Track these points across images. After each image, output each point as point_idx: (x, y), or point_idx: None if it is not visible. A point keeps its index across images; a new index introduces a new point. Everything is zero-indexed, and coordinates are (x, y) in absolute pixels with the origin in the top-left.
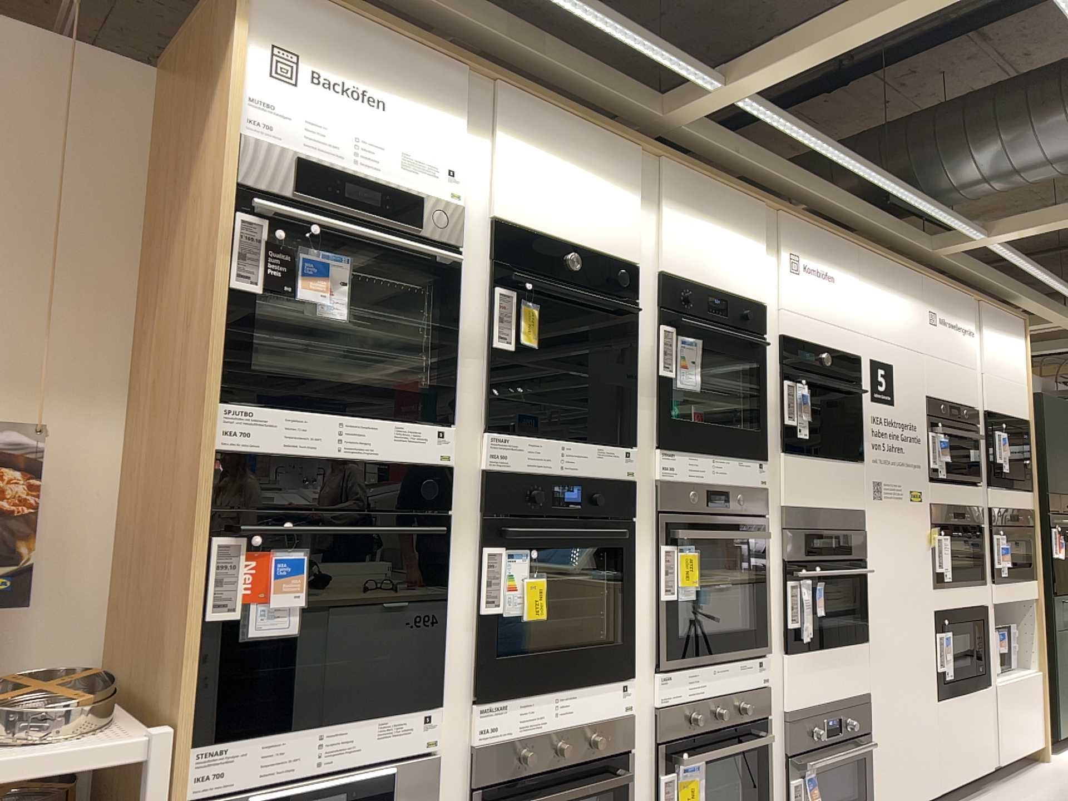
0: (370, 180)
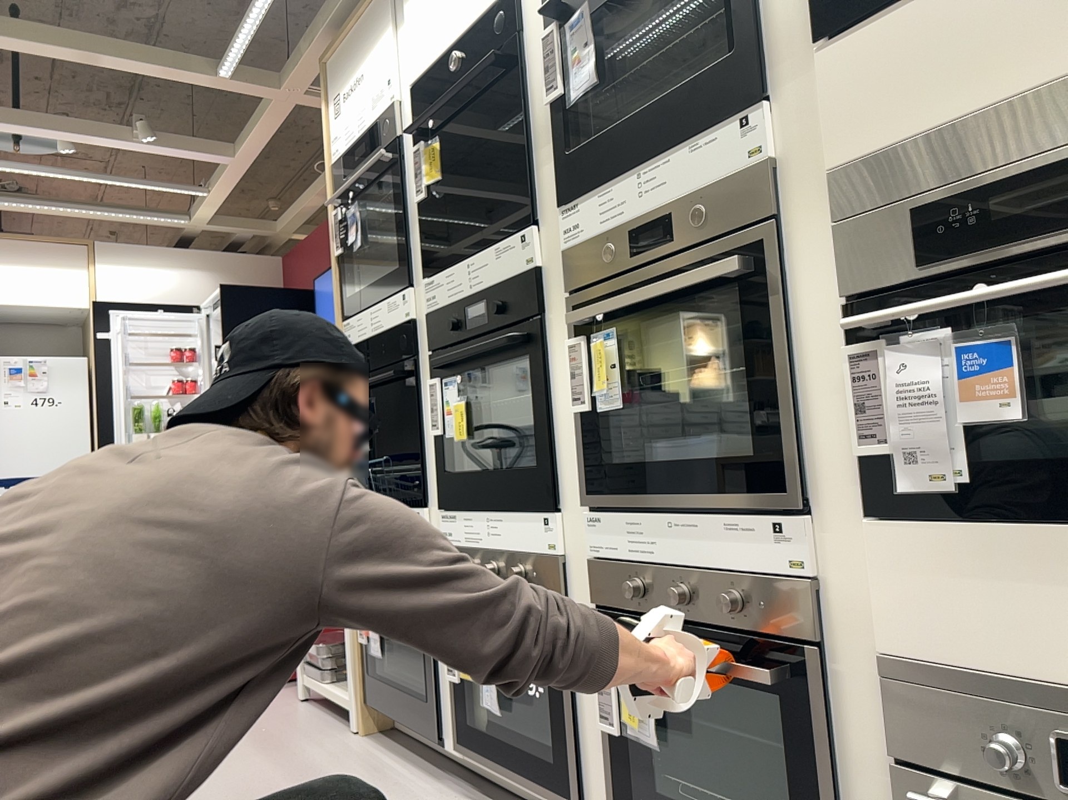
0: (358, 135)
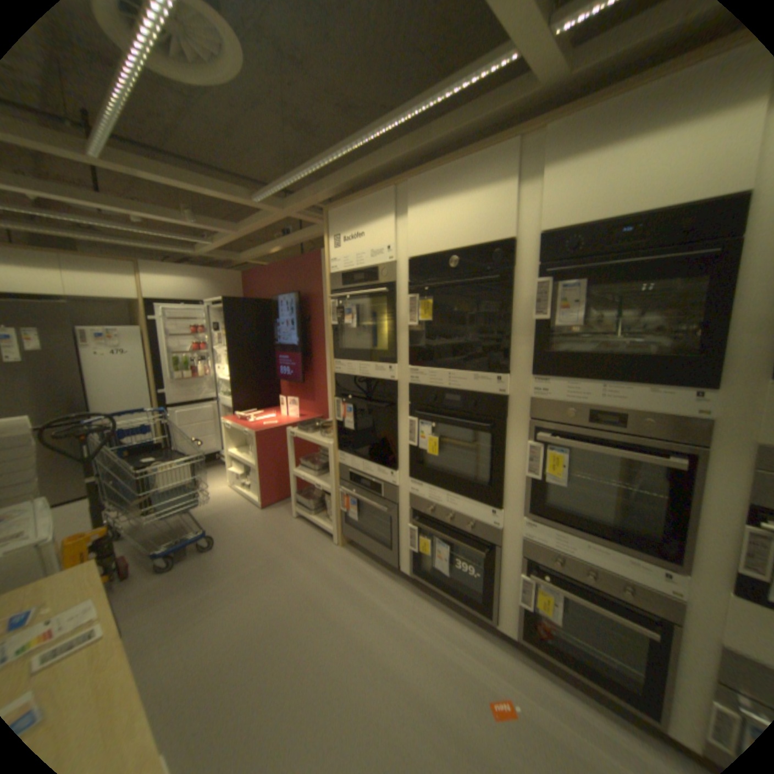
0: (356, 267)
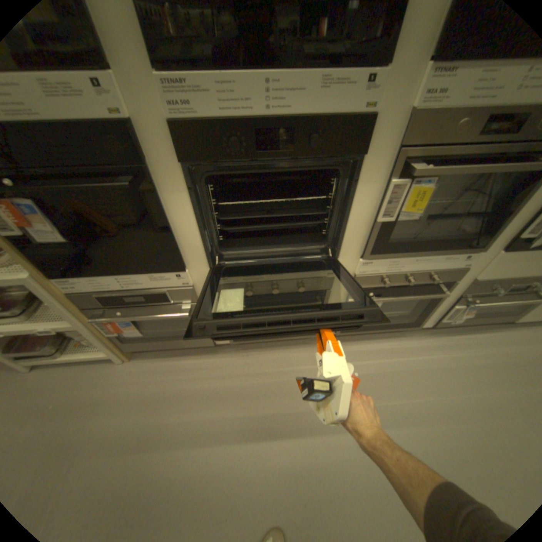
0: None
